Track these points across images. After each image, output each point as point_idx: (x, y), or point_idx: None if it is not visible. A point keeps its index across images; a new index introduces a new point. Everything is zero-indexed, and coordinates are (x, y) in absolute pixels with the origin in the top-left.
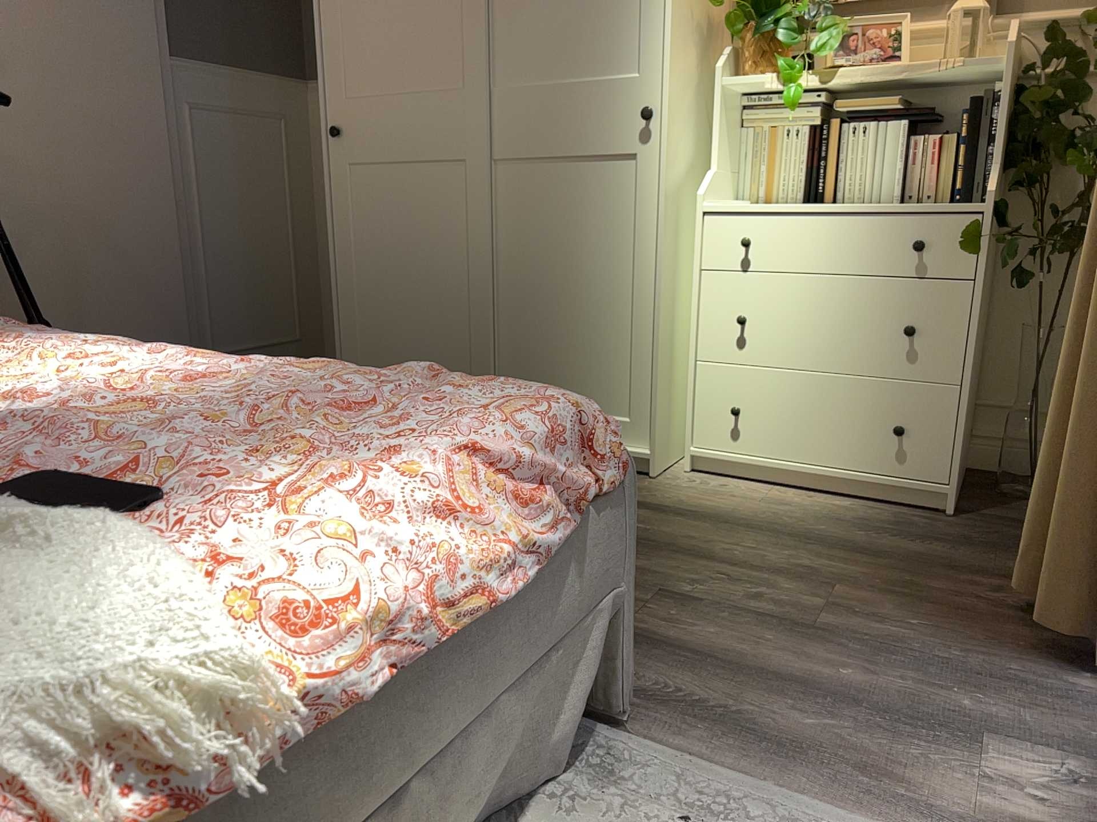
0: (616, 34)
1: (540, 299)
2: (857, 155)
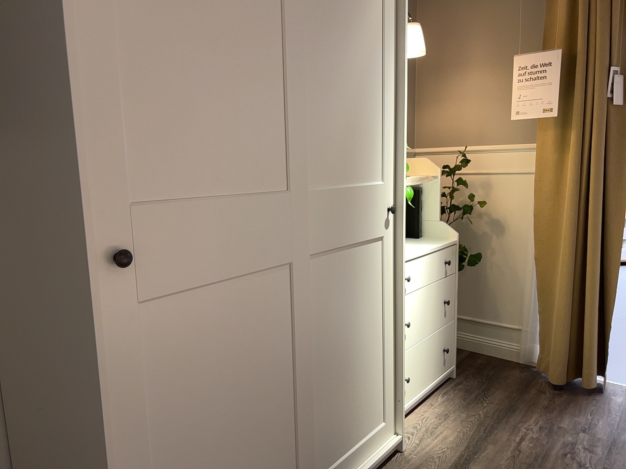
0: (373, 152)
1: (335, 368)
2: None
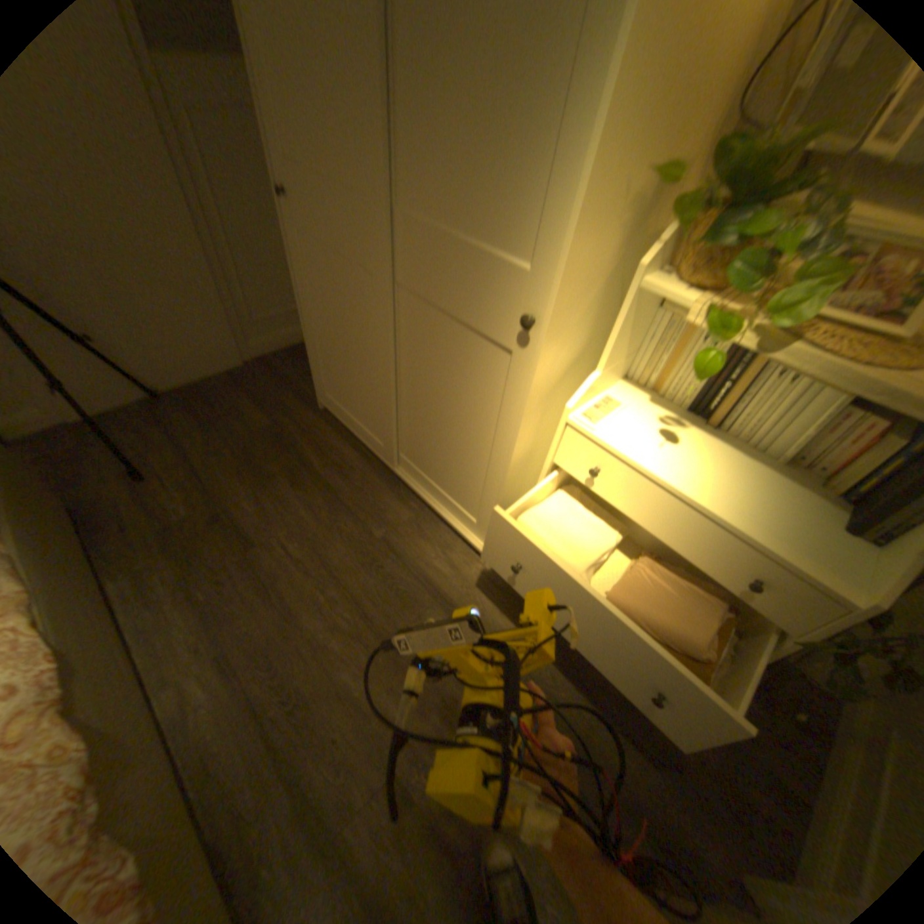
0: (519, 196)
1: (427, 411)
2: (771, 397)
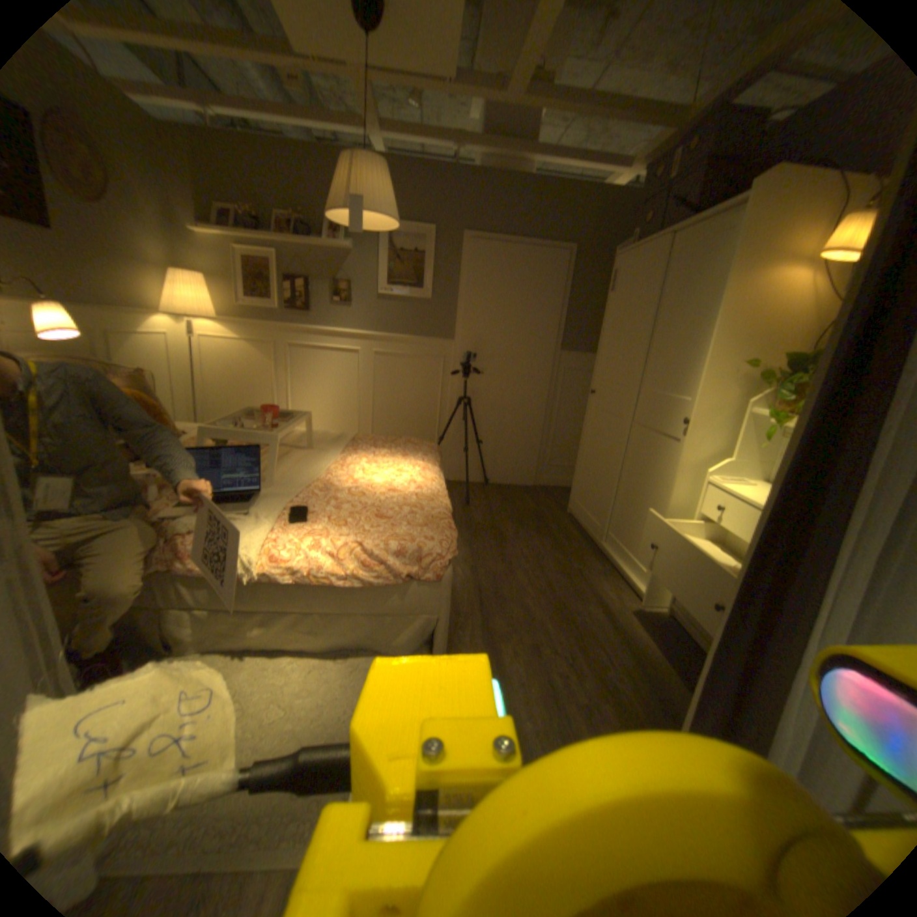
0: (690, 374)
1: (633, 493)
2: None
